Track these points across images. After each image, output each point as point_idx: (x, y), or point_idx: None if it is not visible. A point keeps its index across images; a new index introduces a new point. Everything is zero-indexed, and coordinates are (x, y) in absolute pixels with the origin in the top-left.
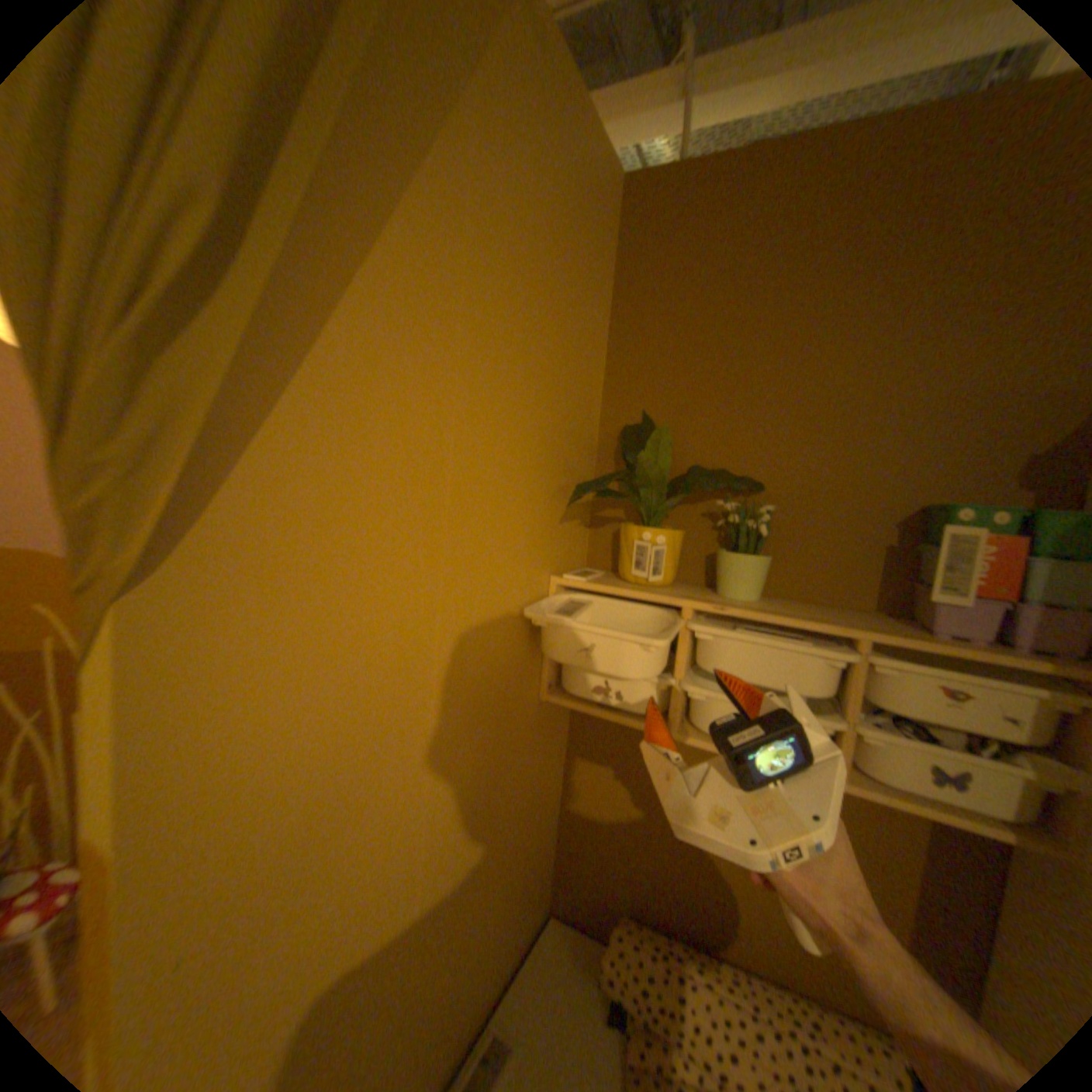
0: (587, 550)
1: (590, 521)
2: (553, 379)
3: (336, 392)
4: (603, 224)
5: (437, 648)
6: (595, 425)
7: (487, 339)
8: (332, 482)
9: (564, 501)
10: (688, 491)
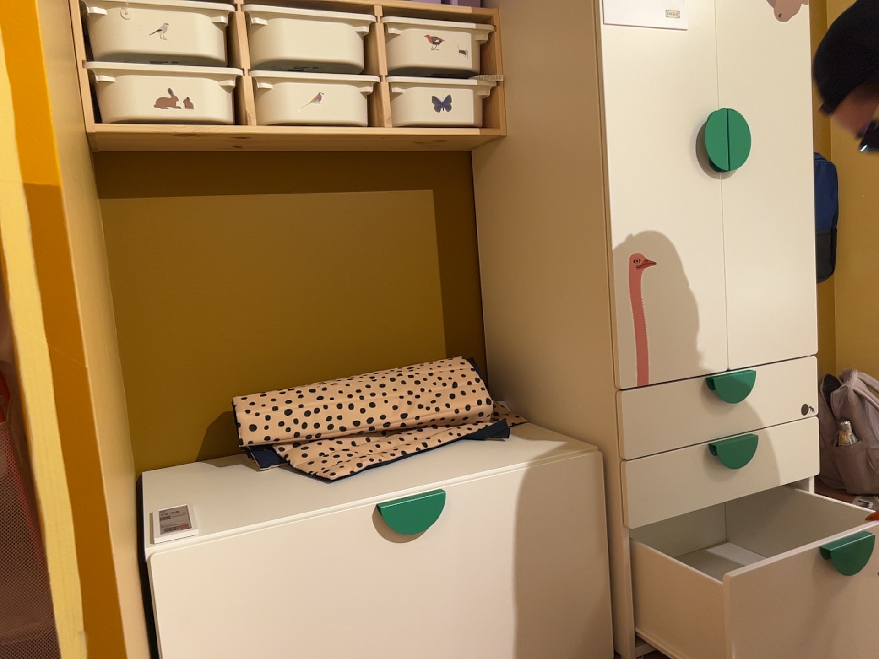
0: None
1: None
2: None
3: None
4: None
5: None
6: None
7: None
8: None
9: None
10: None
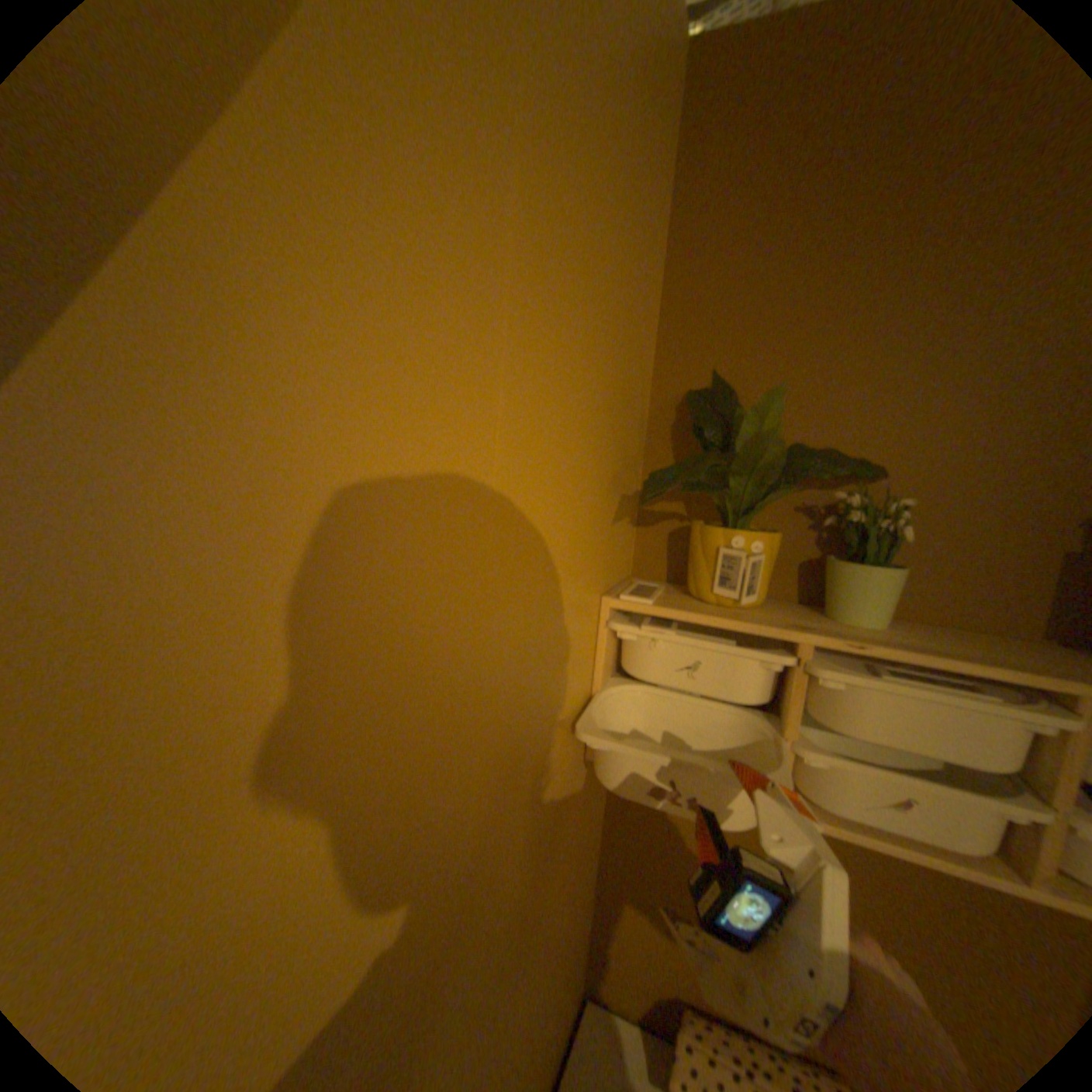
0: (633, 554)
1: (637, 517)
2: (616, 316)
3: (280, 264)
4: (669, 99)
5: (477, 751)
6: (648, 389)
7: (549, 226)
8: (279, 487)
9: (618, 492)
10: (800, 480)
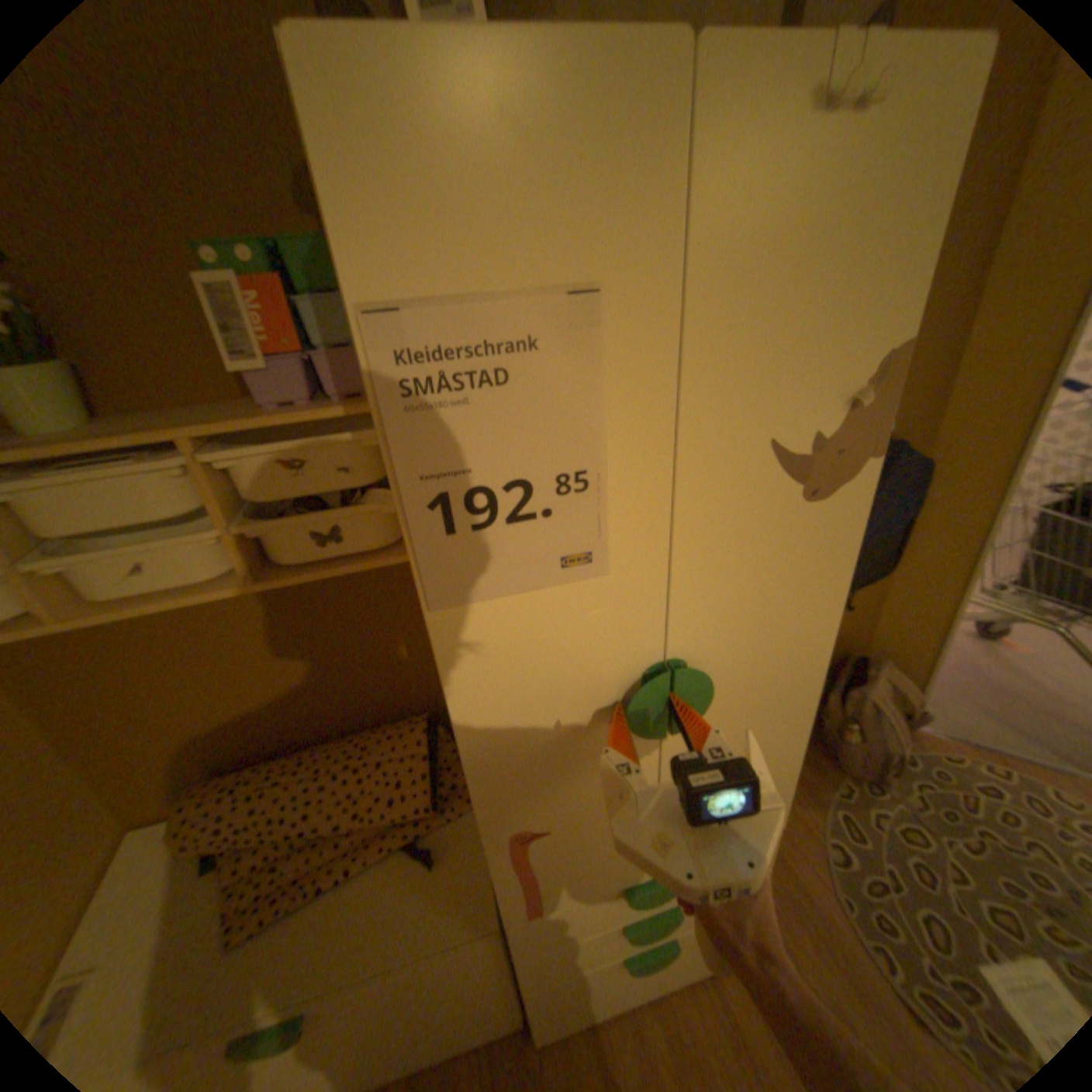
0: None
1: None
2: None
3: None
4: None
5: None
6: None
7: None
8: None
9: None
10: None
